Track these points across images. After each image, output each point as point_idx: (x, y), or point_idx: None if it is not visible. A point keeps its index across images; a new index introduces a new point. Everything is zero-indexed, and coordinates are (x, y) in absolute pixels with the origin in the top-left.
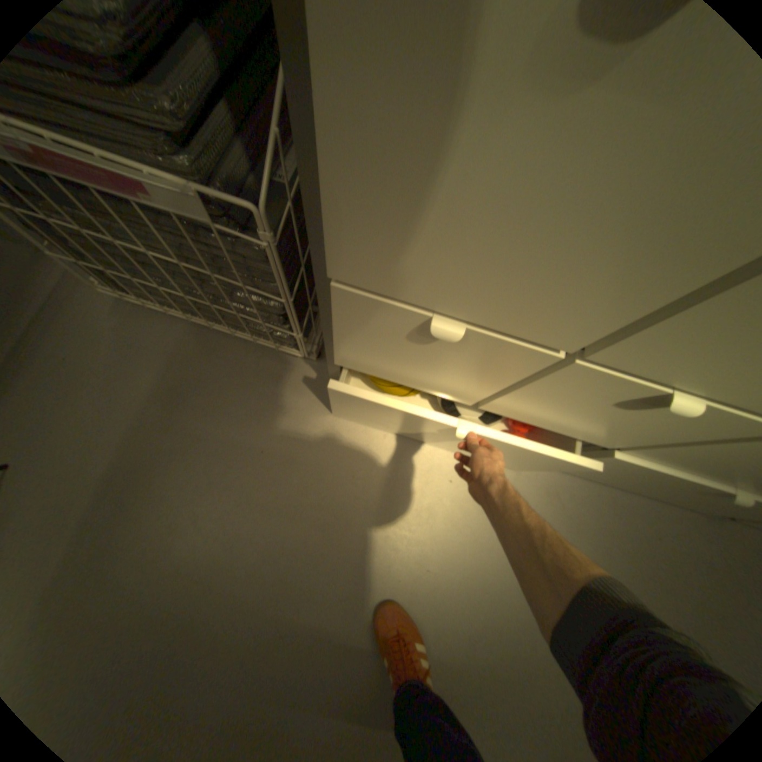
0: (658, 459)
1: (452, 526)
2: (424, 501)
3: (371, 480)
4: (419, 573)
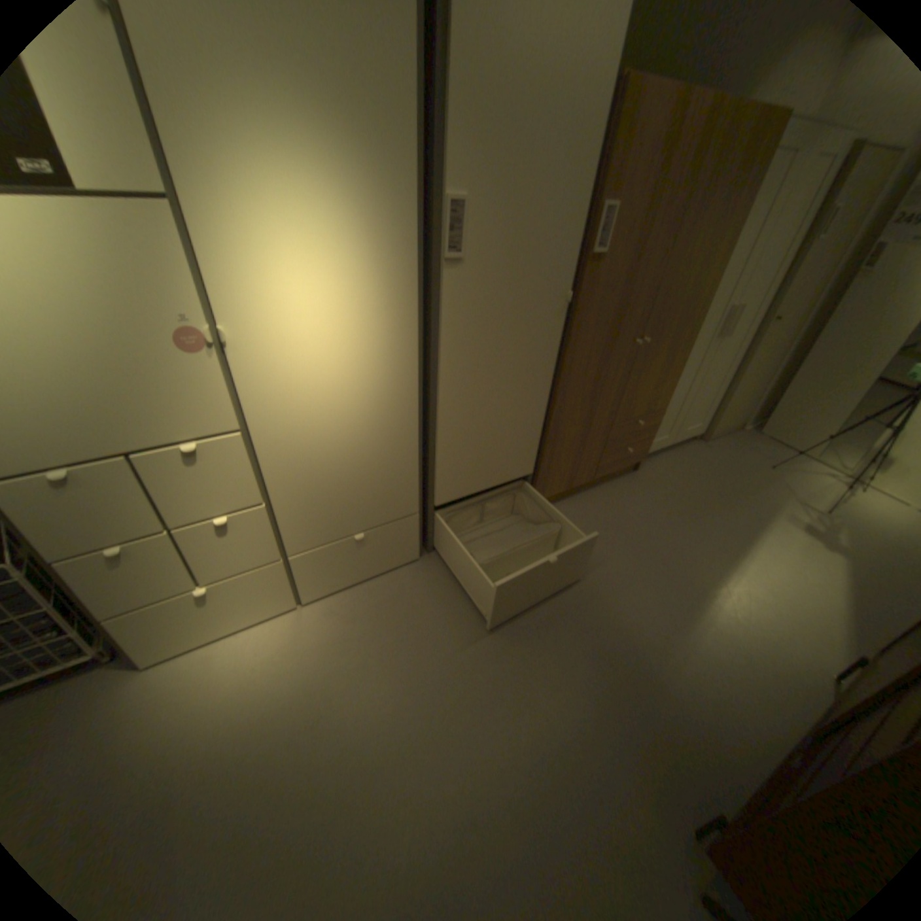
0: (301, 548)
1: (266, 678)
2: (239, 680)
3: (191, 698)
4: (255, 722)
